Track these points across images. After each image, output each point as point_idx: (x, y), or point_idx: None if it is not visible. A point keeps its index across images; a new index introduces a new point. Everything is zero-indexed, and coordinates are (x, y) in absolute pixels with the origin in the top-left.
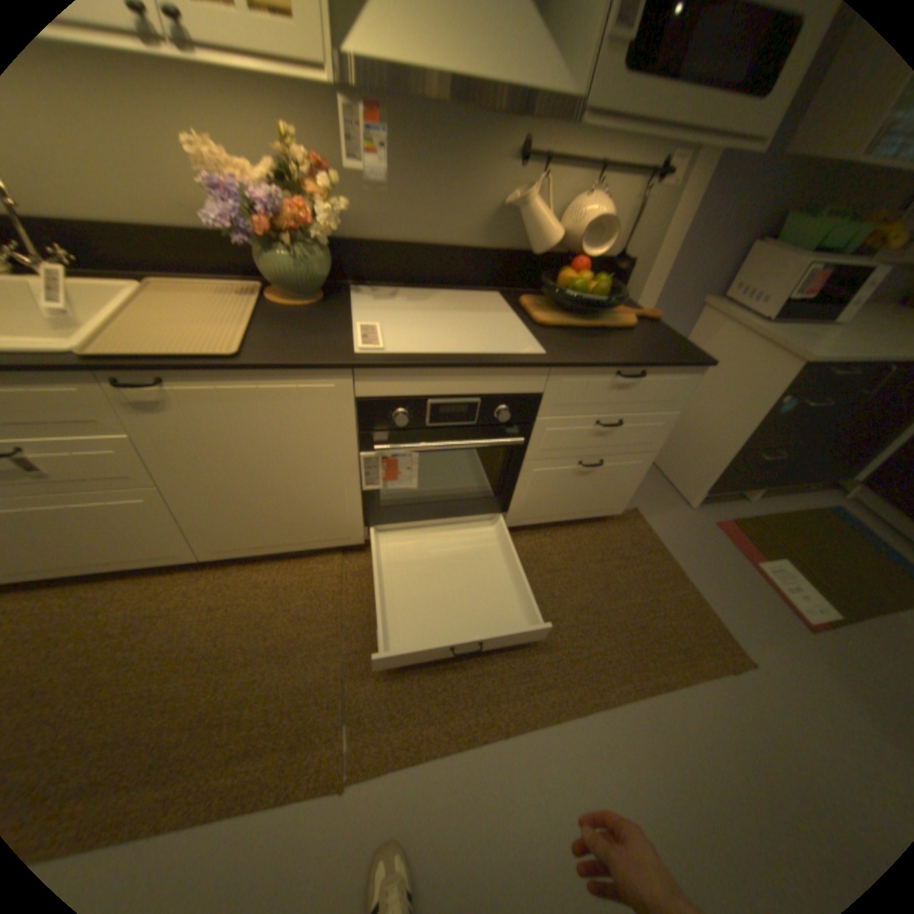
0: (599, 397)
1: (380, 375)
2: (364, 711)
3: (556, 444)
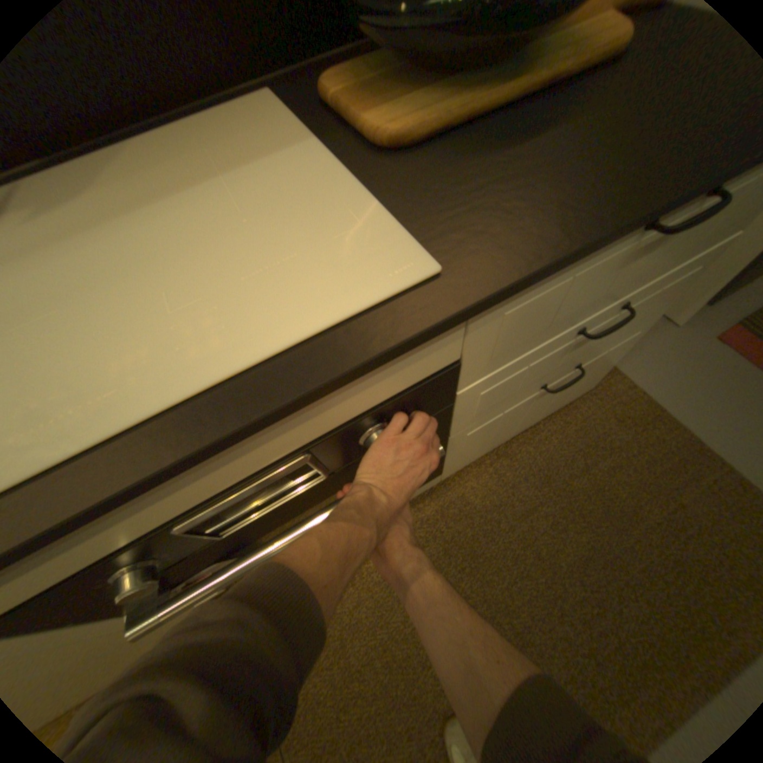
0: (593, 293)
1: None
2: None
3: (501, 396)
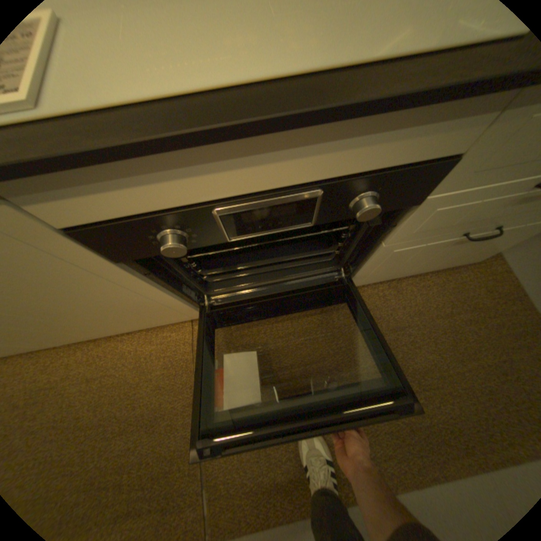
0: None
1: (61, 183)
2: (219, 478)
3: (444, 222)
